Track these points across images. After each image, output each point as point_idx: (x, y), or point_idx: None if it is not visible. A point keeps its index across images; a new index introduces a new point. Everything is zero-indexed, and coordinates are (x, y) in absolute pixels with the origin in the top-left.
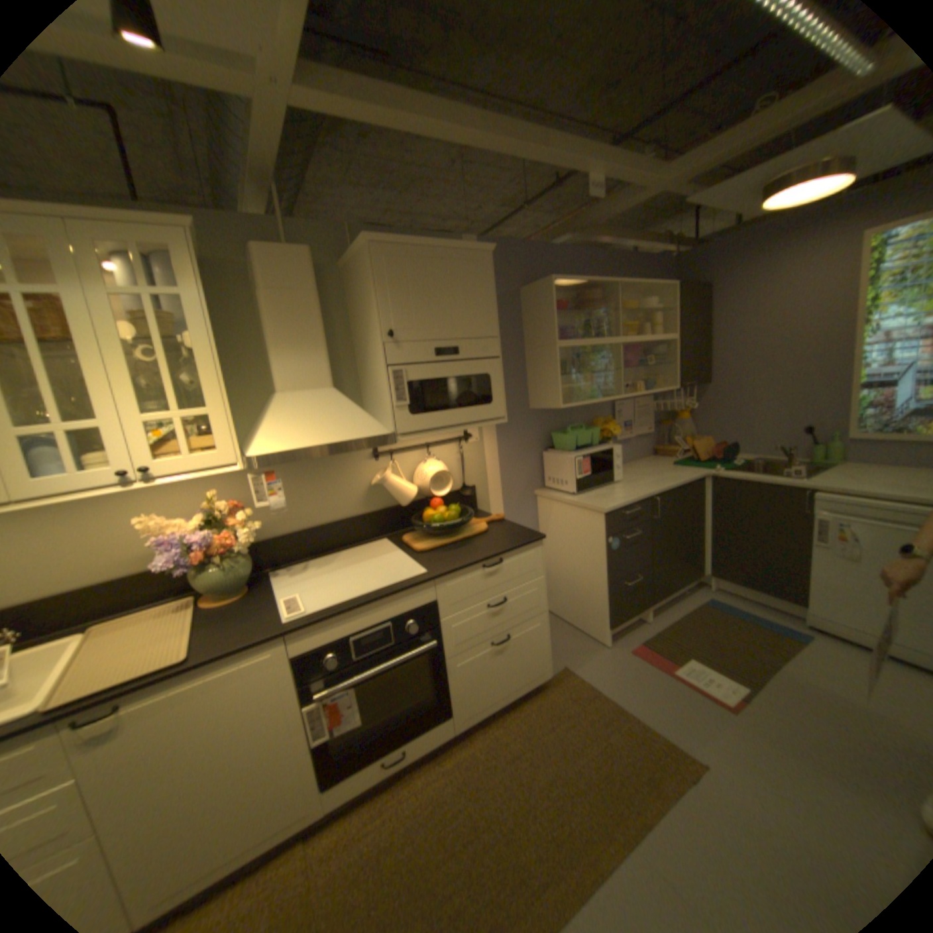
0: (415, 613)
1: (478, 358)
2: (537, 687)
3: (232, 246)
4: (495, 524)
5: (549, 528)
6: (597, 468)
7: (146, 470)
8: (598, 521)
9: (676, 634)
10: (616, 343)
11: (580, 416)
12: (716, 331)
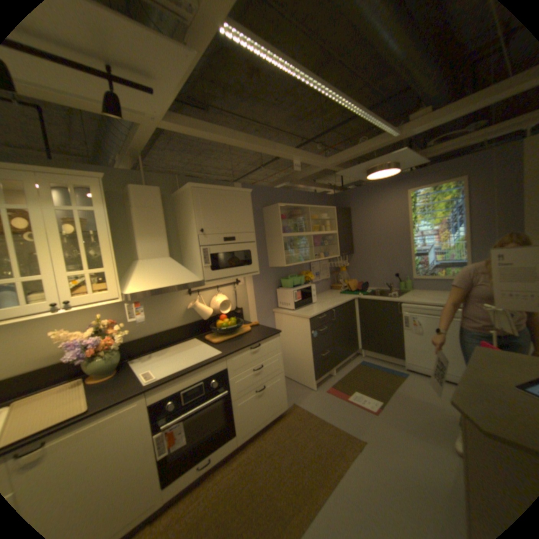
0: (216, 375)
1: (245, 242)
2: (280, 414)
3: (117, 185)
4: (254, 327)
5: (281, 329)
6: (304, 296)
7: (69, 302)
8: (306, 323)
9: (348, 380)
10: (309, 235)
11: (294, 270)
12: (354, 229)
